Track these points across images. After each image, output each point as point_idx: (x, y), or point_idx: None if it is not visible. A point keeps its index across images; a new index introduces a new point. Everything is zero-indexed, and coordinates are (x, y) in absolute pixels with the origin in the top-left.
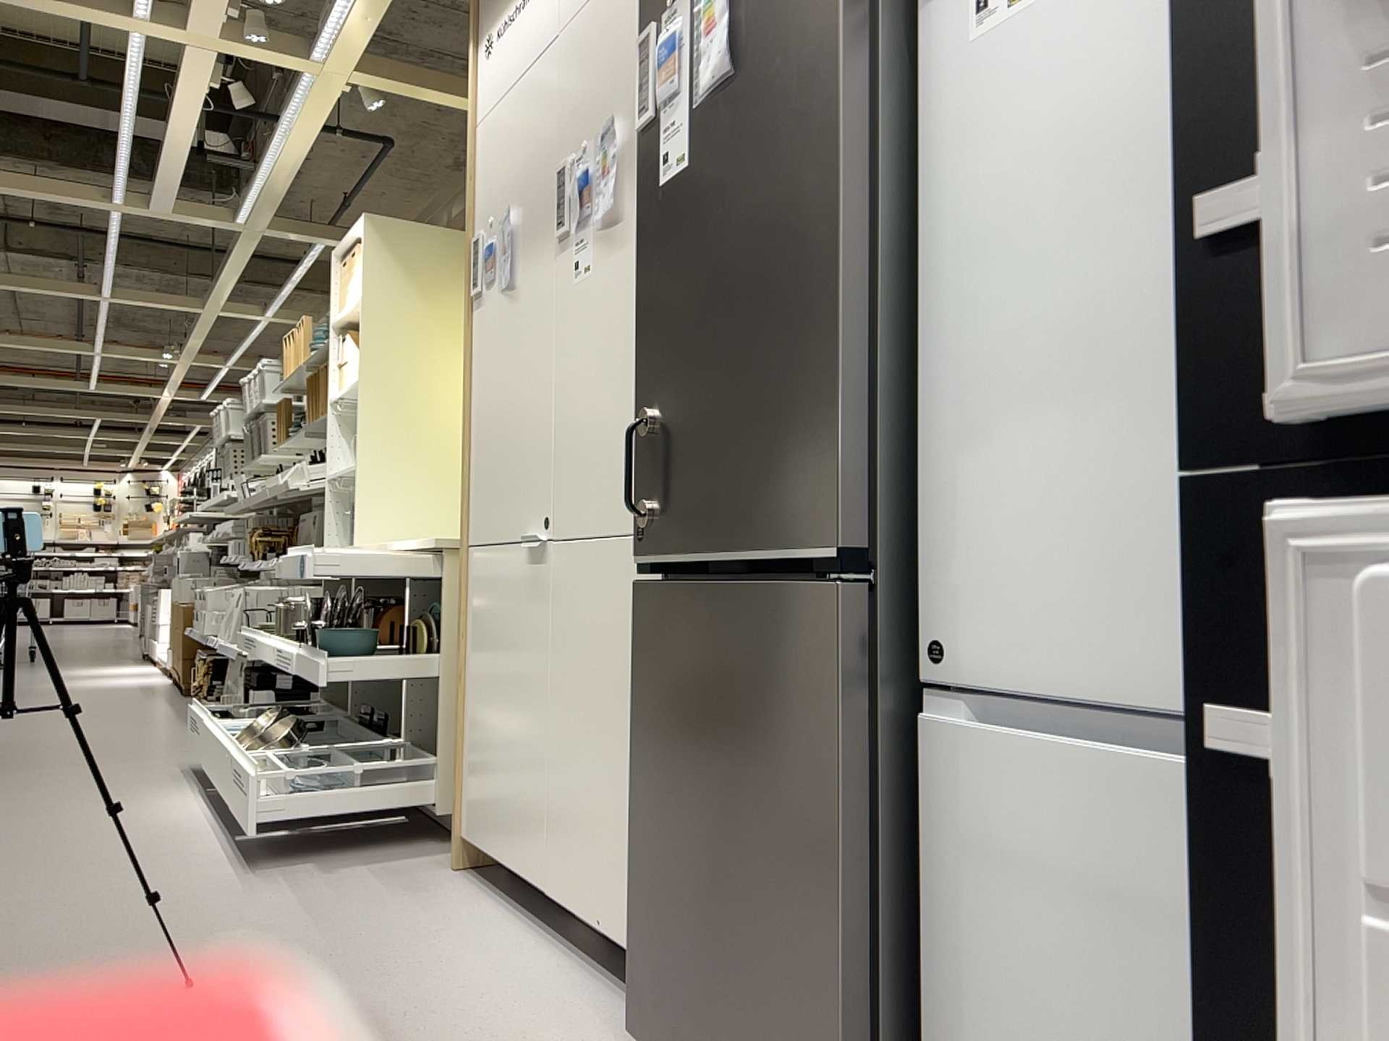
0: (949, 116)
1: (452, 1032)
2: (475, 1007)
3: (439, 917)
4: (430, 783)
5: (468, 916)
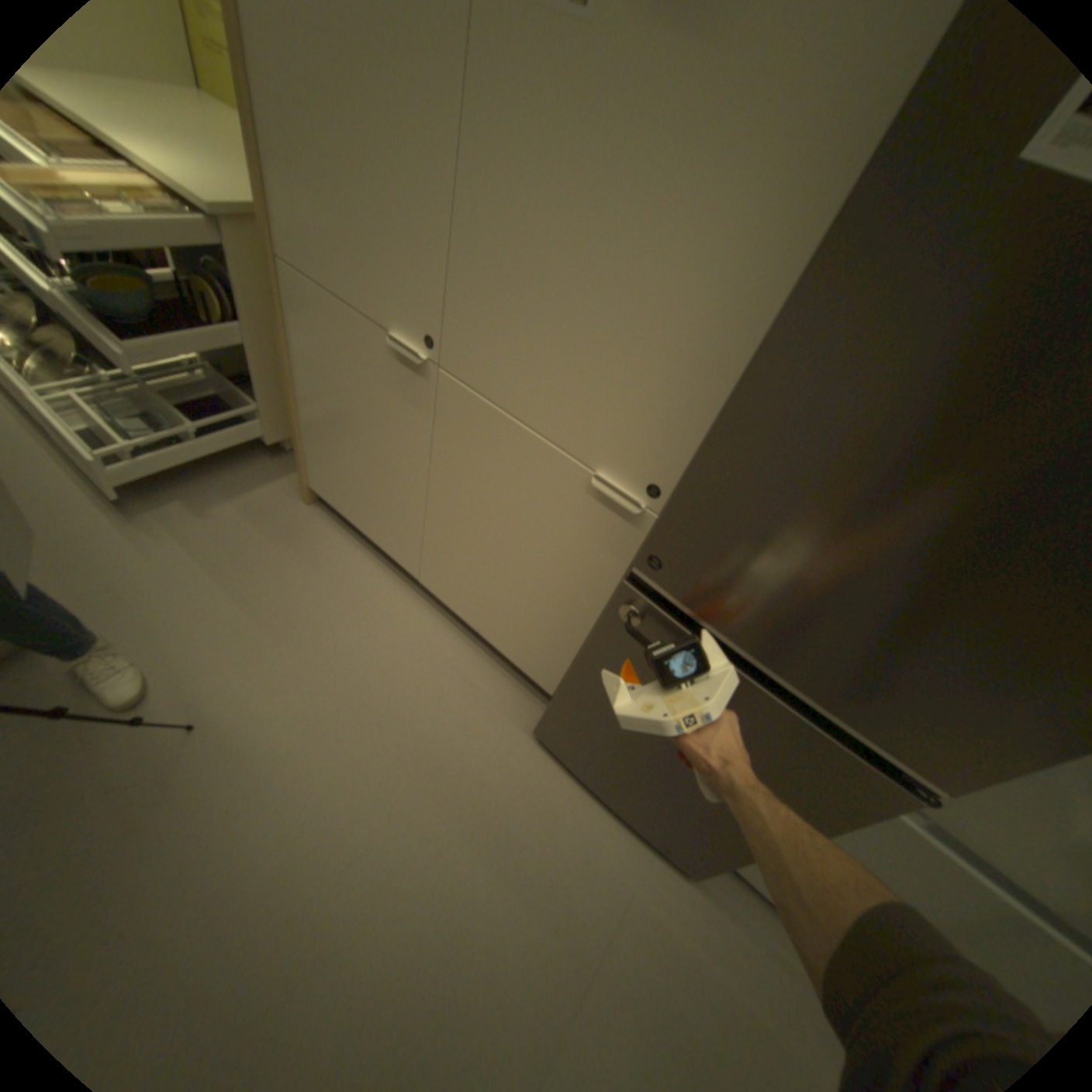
0: None
1: (419, 732)
2: (418, 696)
3: (332, 577)
4: (253, 417)
5: (353, 572)
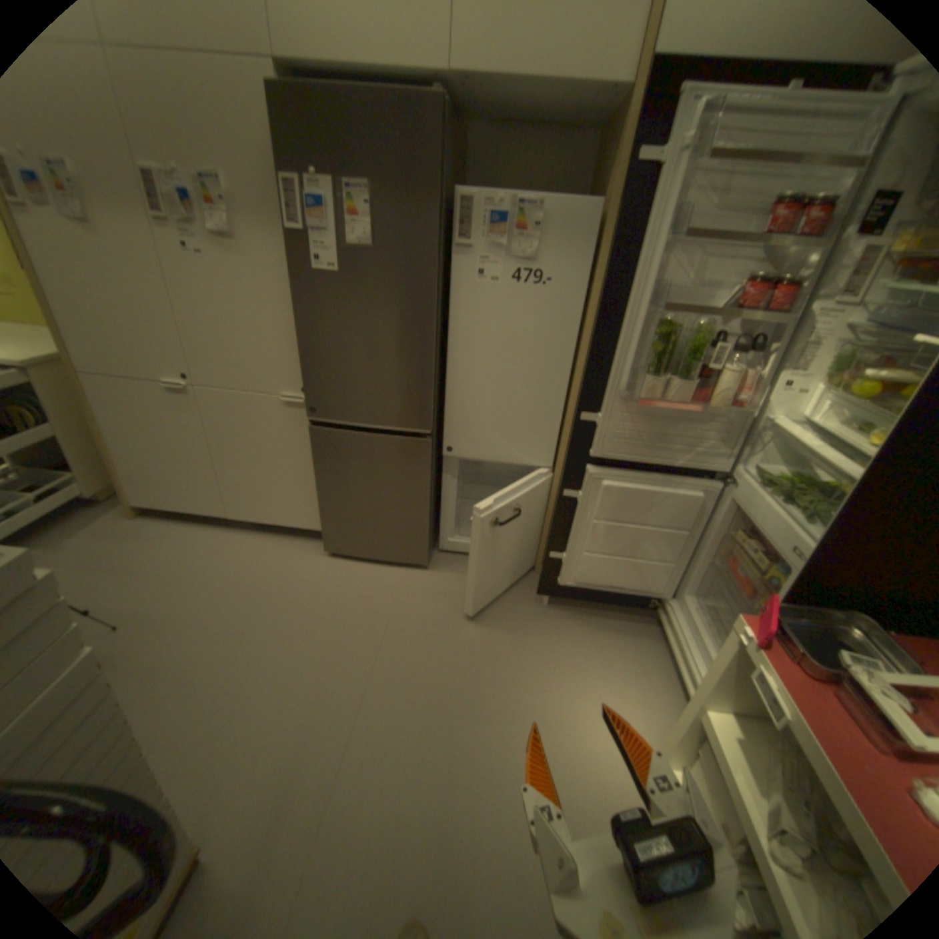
0: (461, 301)
1: (261, 579)
2: (253, 567)
3: (171, 544)
4: (71, 485)
5: (183, 537)
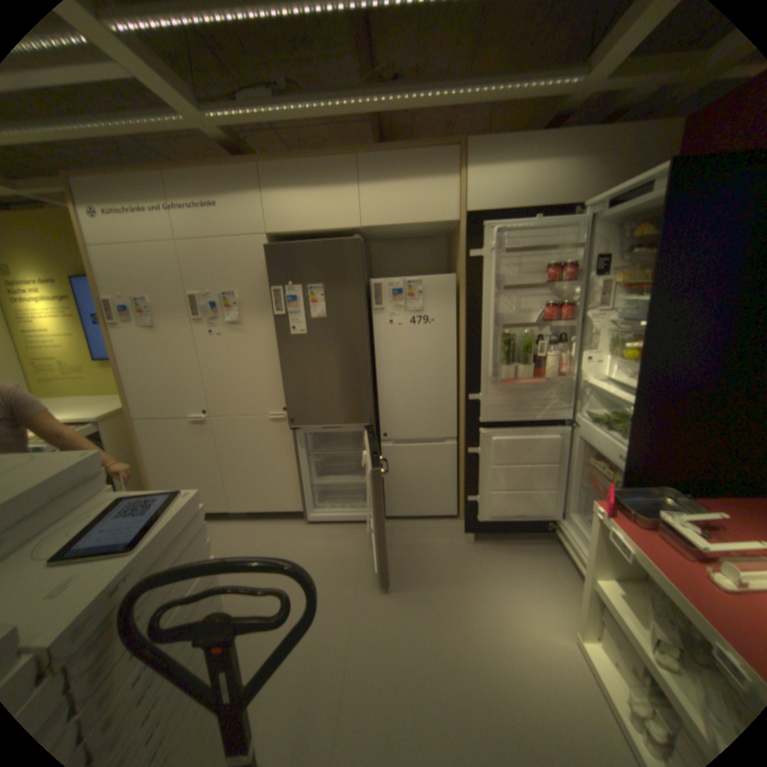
0: (381, 340)
1: (258, 553)
2: (250, 545)
3: None
4: None
5: None
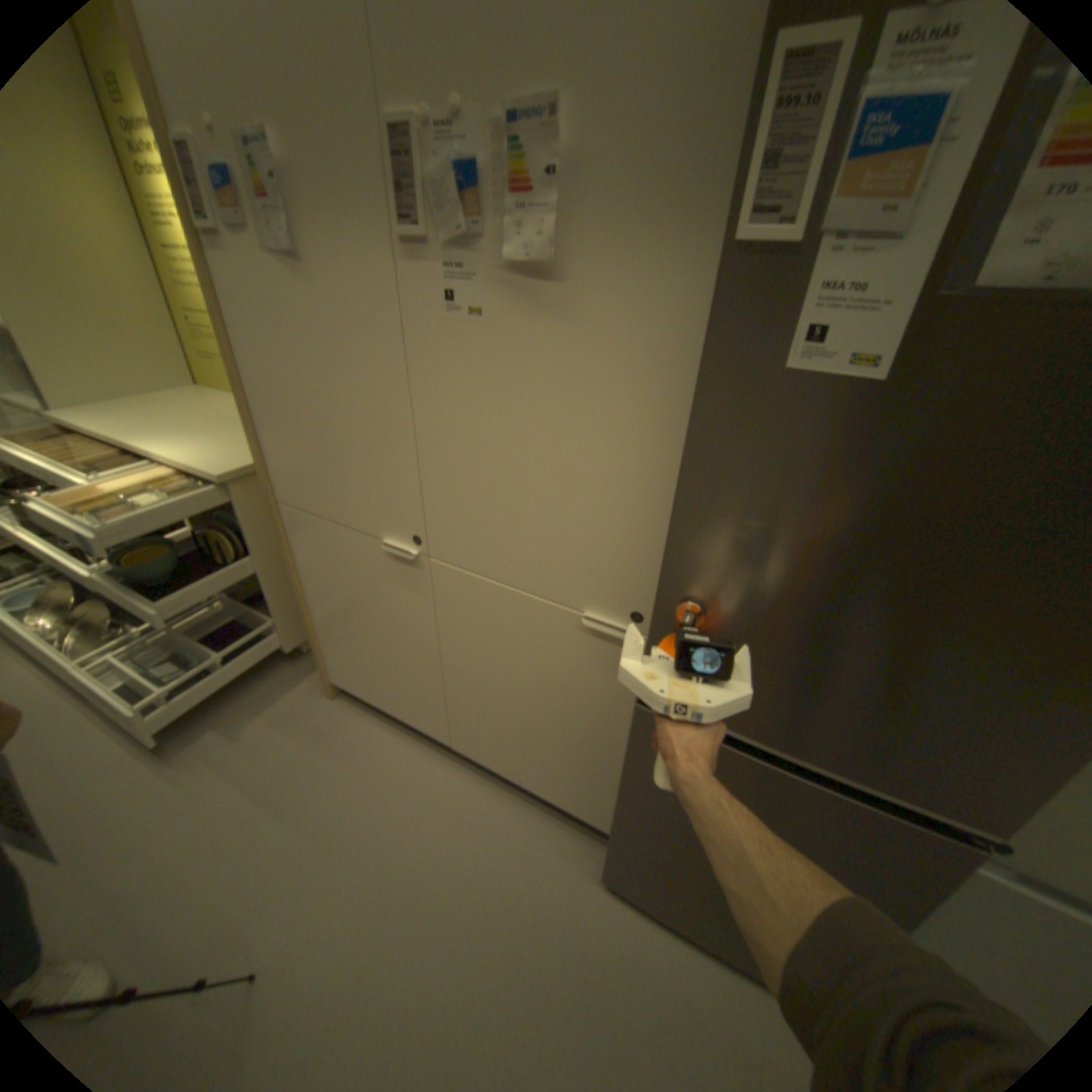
0: None
1: (485, 916)
2: (474, 874)
3: (366, 767)
4: (269, 631)
5: (384, 756)
